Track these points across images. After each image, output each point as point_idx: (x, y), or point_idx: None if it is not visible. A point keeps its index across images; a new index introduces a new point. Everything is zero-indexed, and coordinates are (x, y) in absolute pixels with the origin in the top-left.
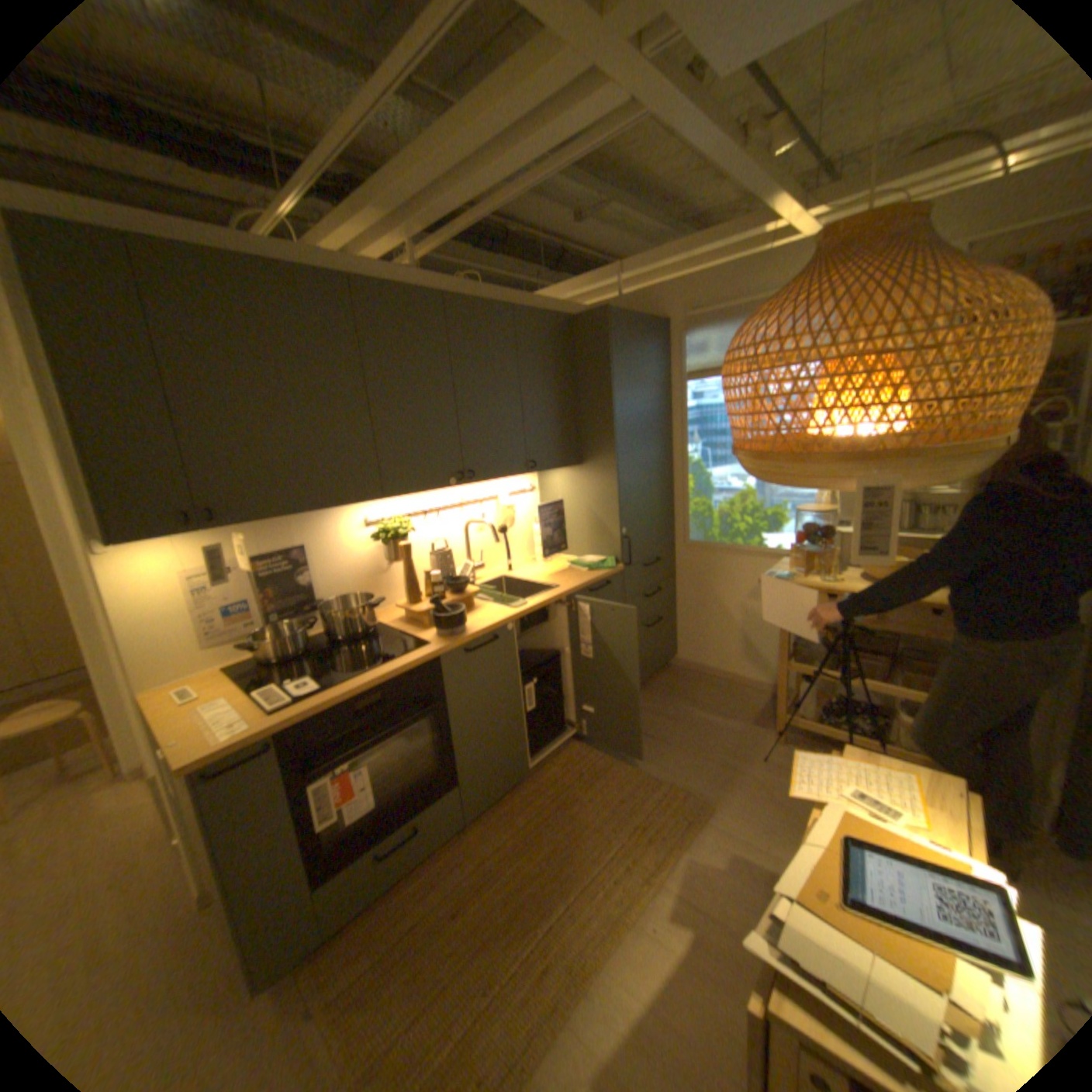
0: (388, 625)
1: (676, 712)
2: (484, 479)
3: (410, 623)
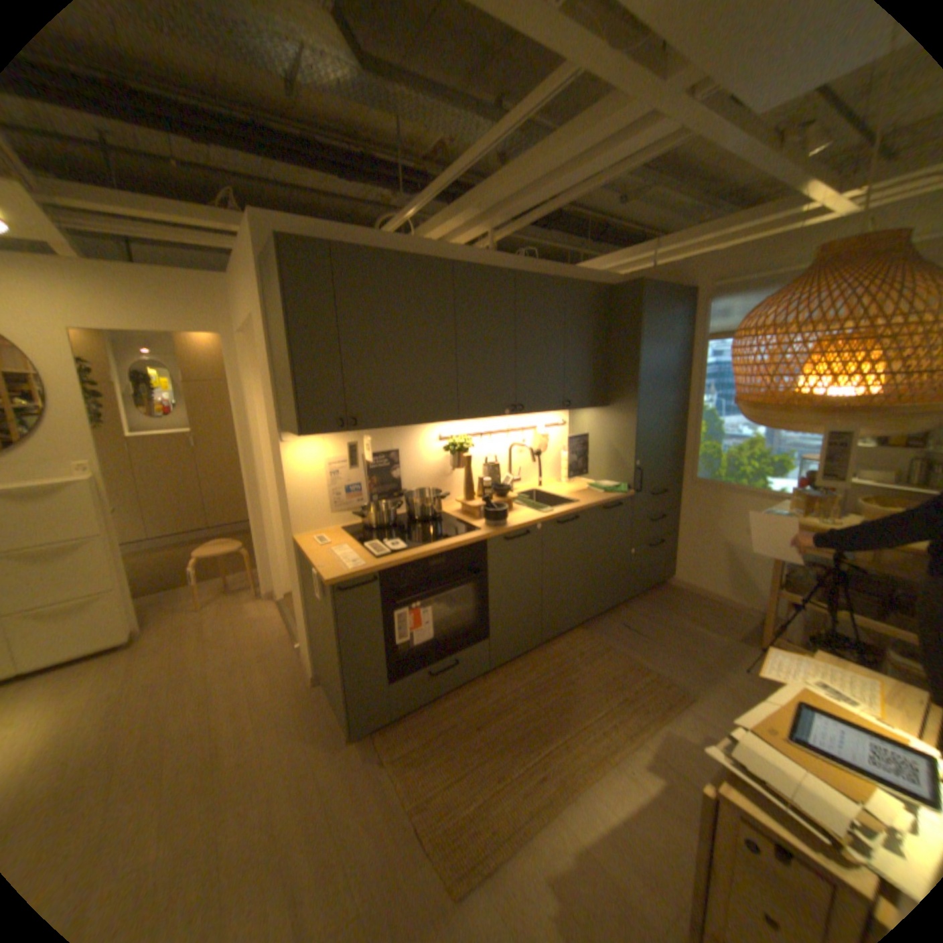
0: (449, 514)
1: (669, 621)
2: (528, 412)
3: (464, 514)
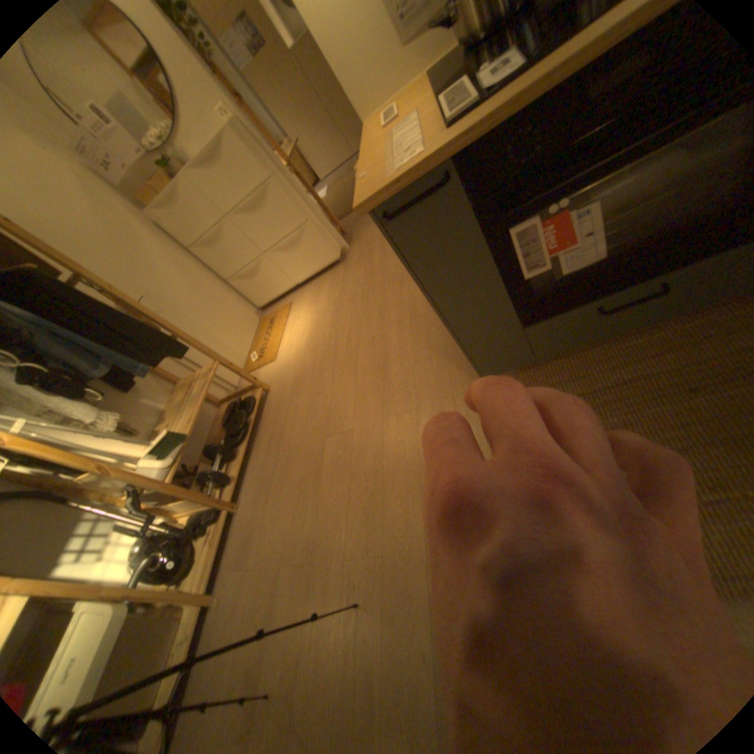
0: None
1: None
2: None
3: None
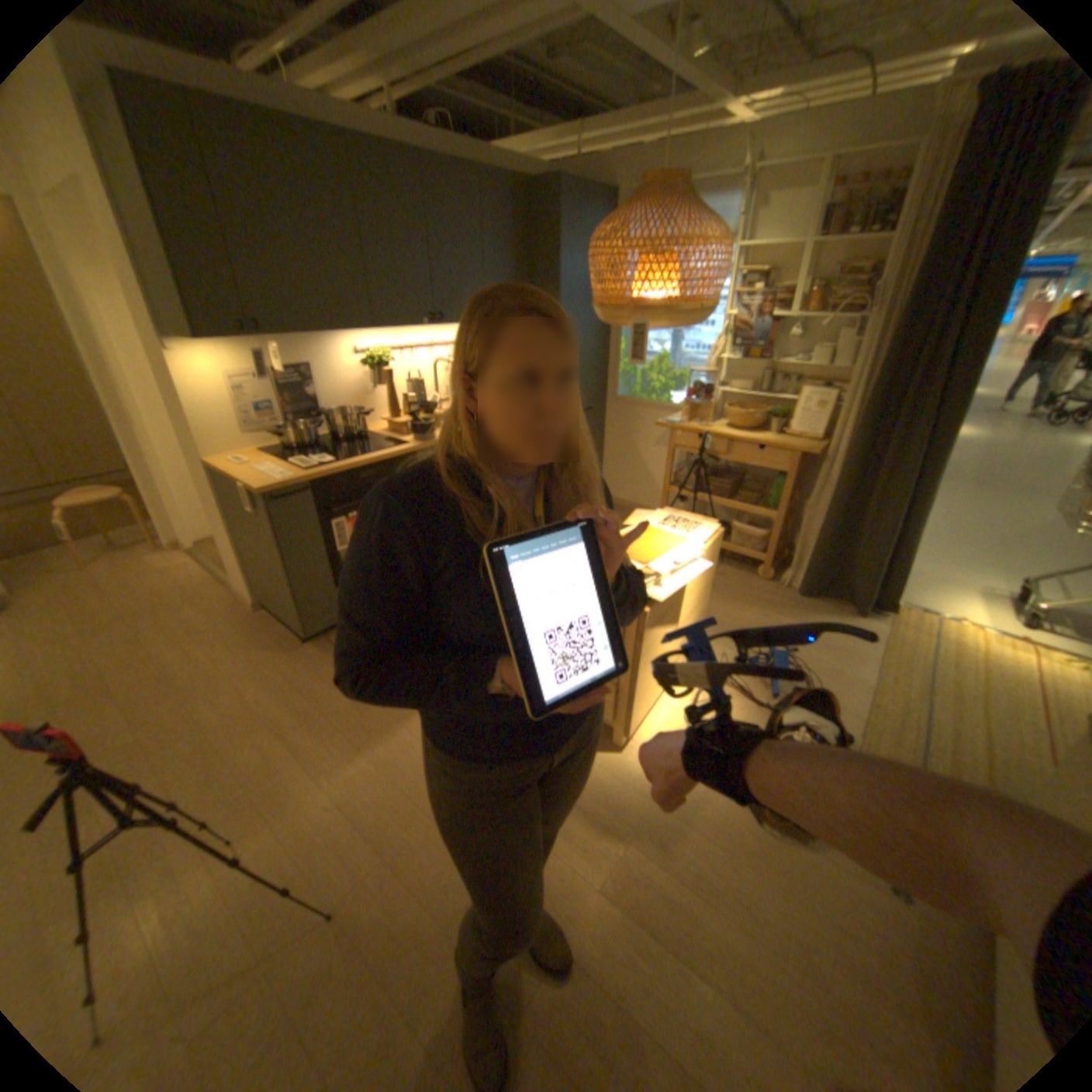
0: (375, 434)
1: None
2: (449, 324)
3: (392, 433)
